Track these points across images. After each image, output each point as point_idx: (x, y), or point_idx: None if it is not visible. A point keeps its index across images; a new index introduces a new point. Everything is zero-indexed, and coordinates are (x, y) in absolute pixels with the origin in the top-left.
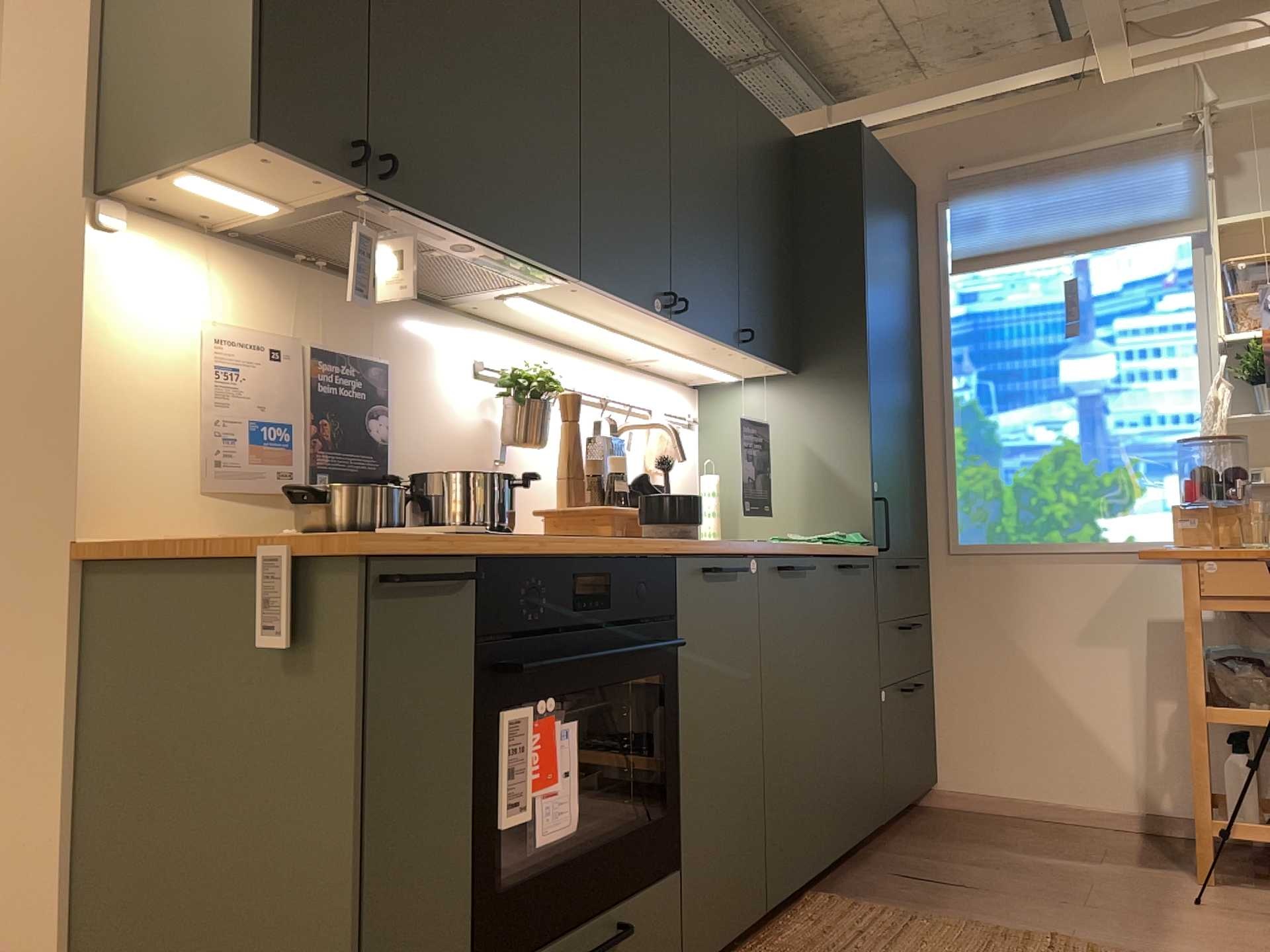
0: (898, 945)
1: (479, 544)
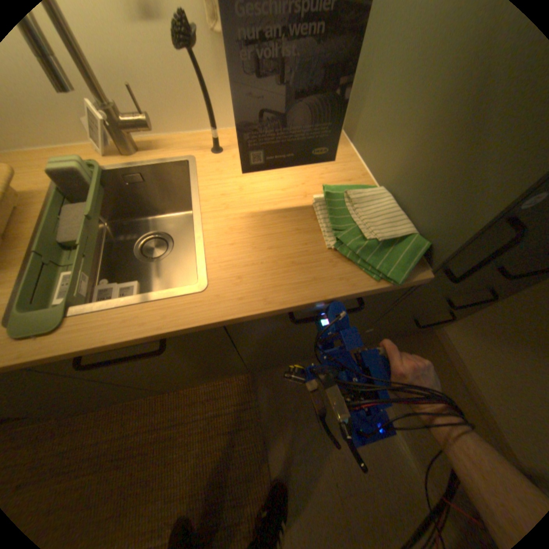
0: (211, 442)
1: None
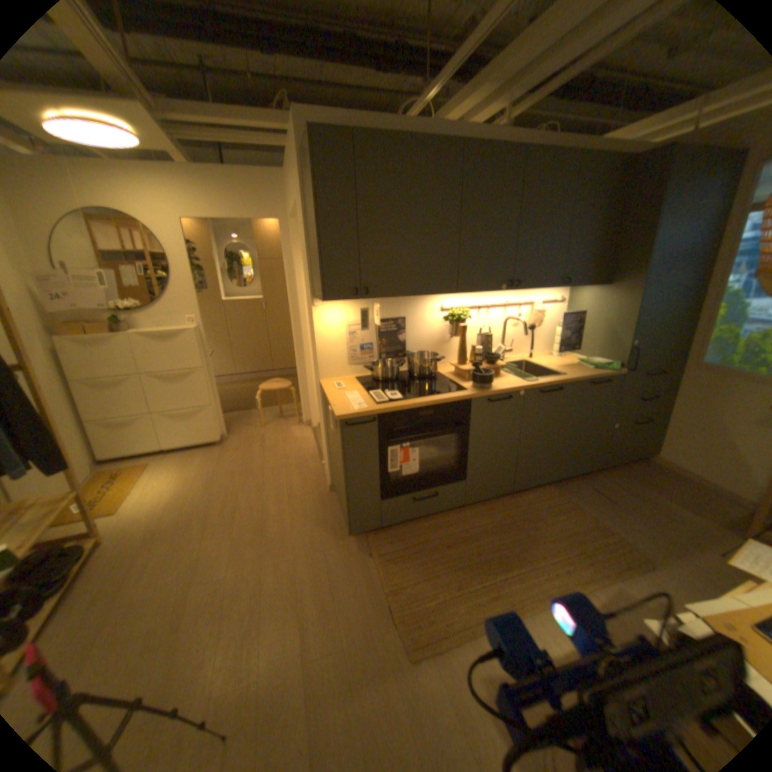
0: (556, 518)
1: (376, 412)
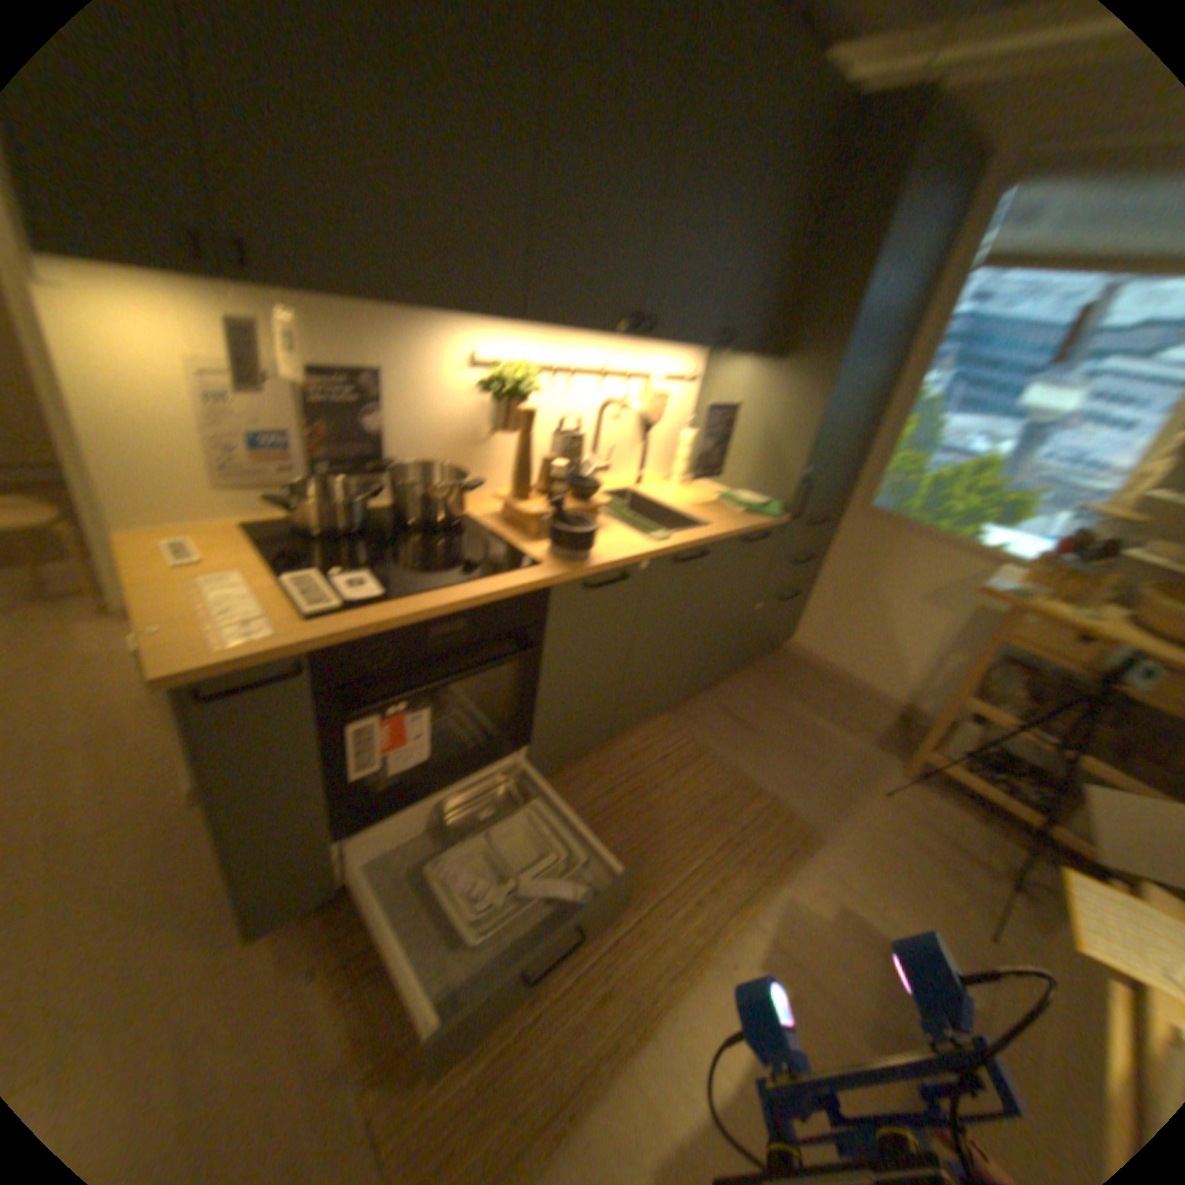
0: (679, 776)
1: (307, 646)
